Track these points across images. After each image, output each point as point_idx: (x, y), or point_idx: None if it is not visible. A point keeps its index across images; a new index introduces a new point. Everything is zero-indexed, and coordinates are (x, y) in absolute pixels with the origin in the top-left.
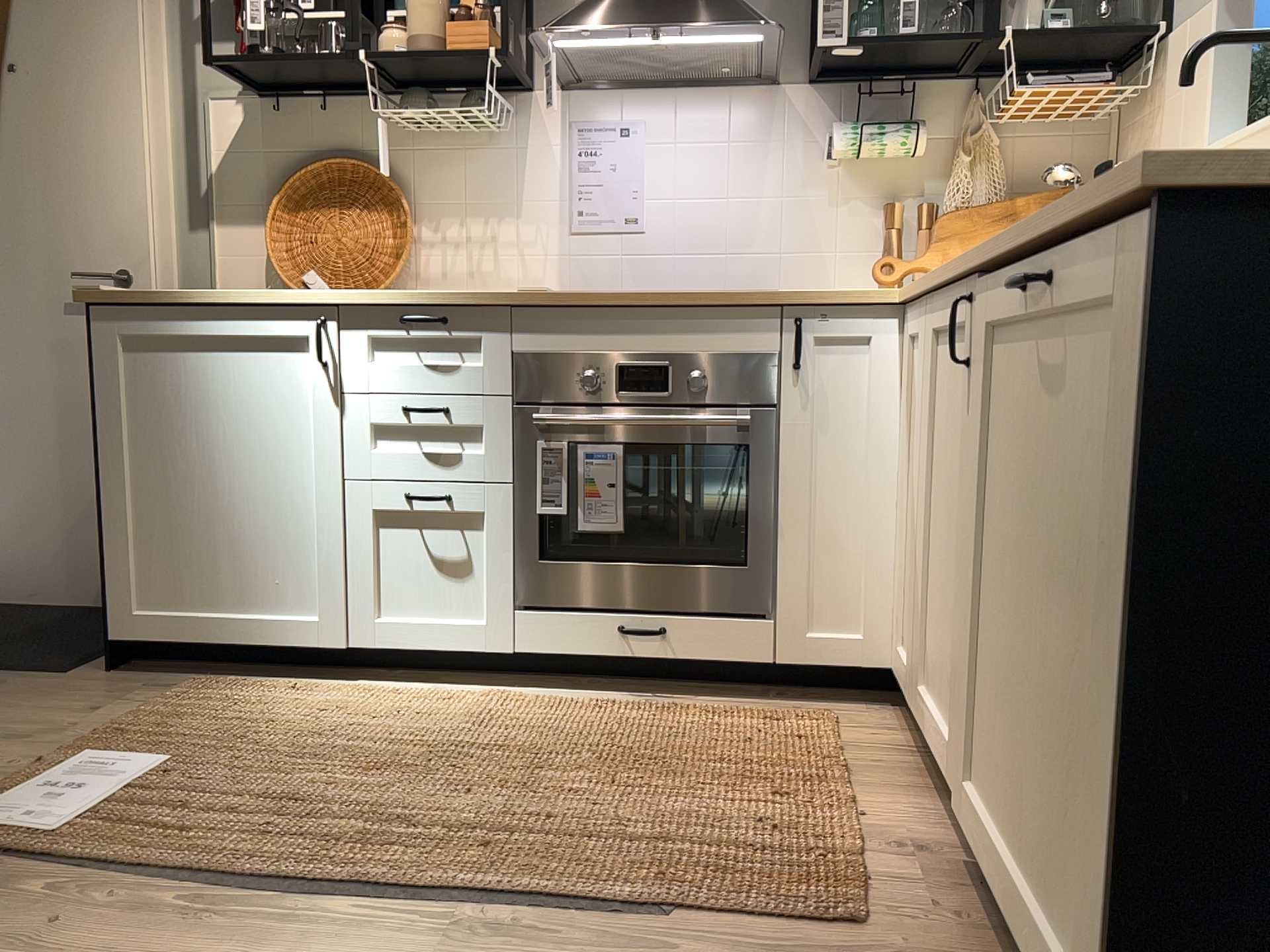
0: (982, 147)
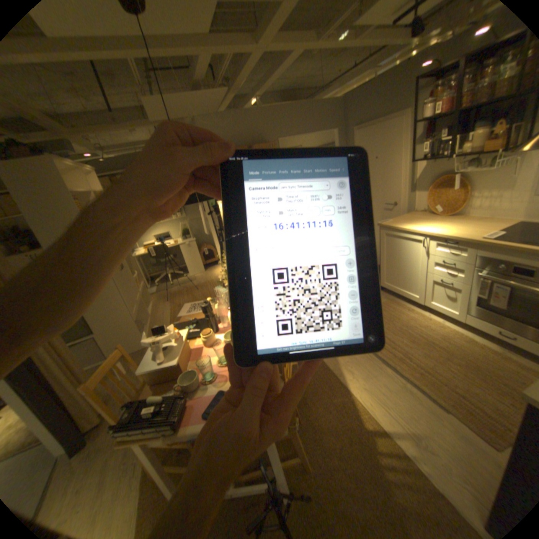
0: None
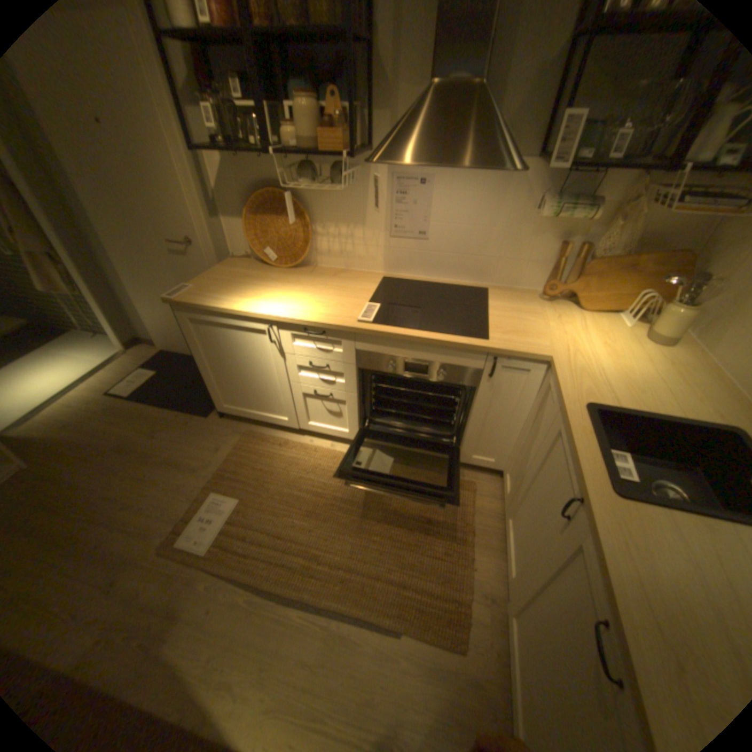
0: (637, 211)
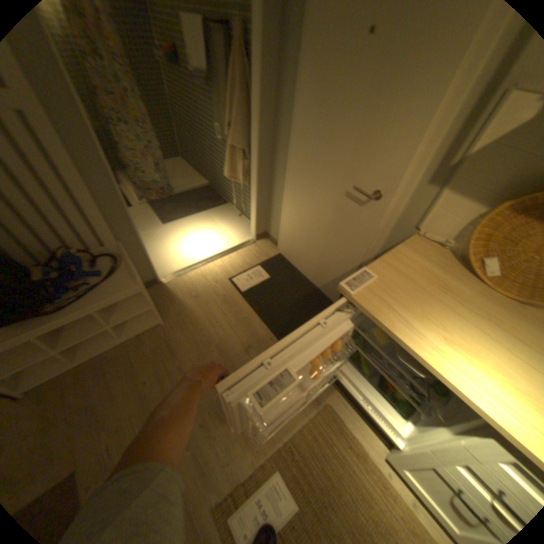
0: None
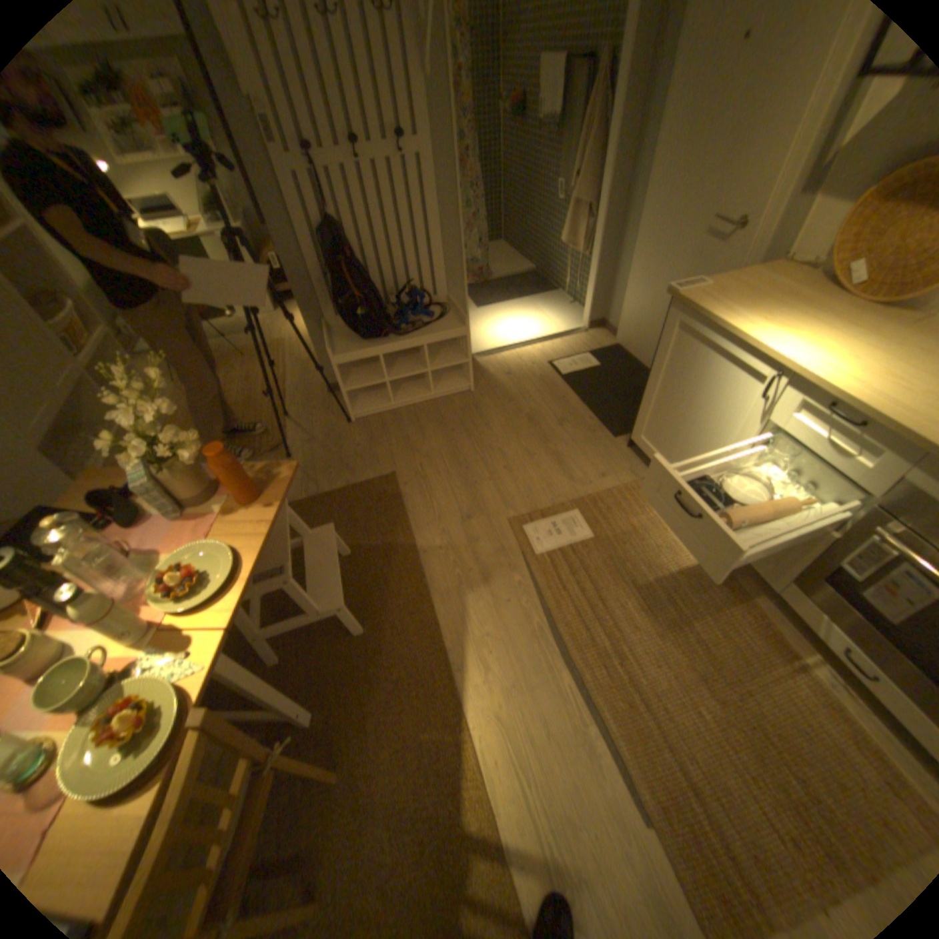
0: None
